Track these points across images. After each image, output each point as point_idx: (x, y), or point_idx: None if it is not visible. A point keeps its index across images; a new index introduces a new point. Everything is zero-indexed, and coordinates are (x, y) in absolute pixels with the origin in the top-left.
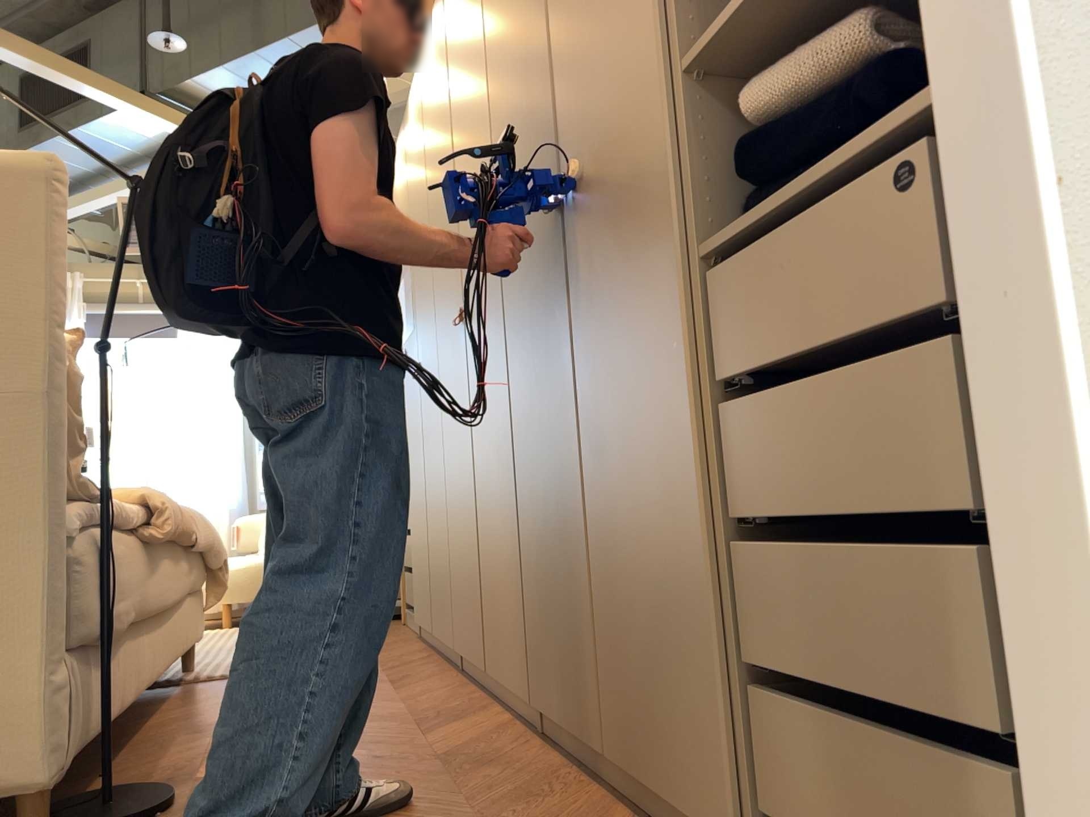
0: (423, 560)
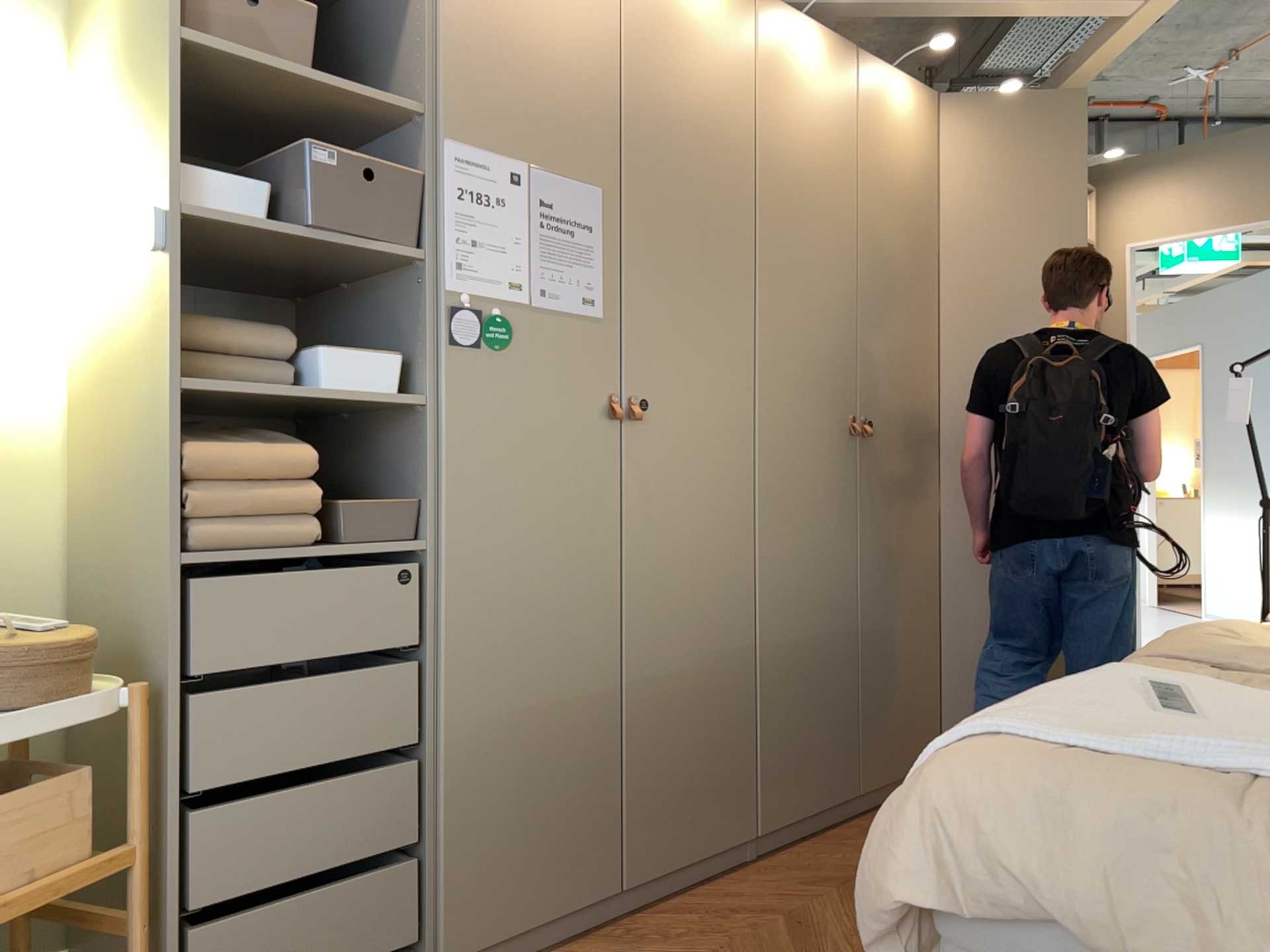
0: (562, 776)
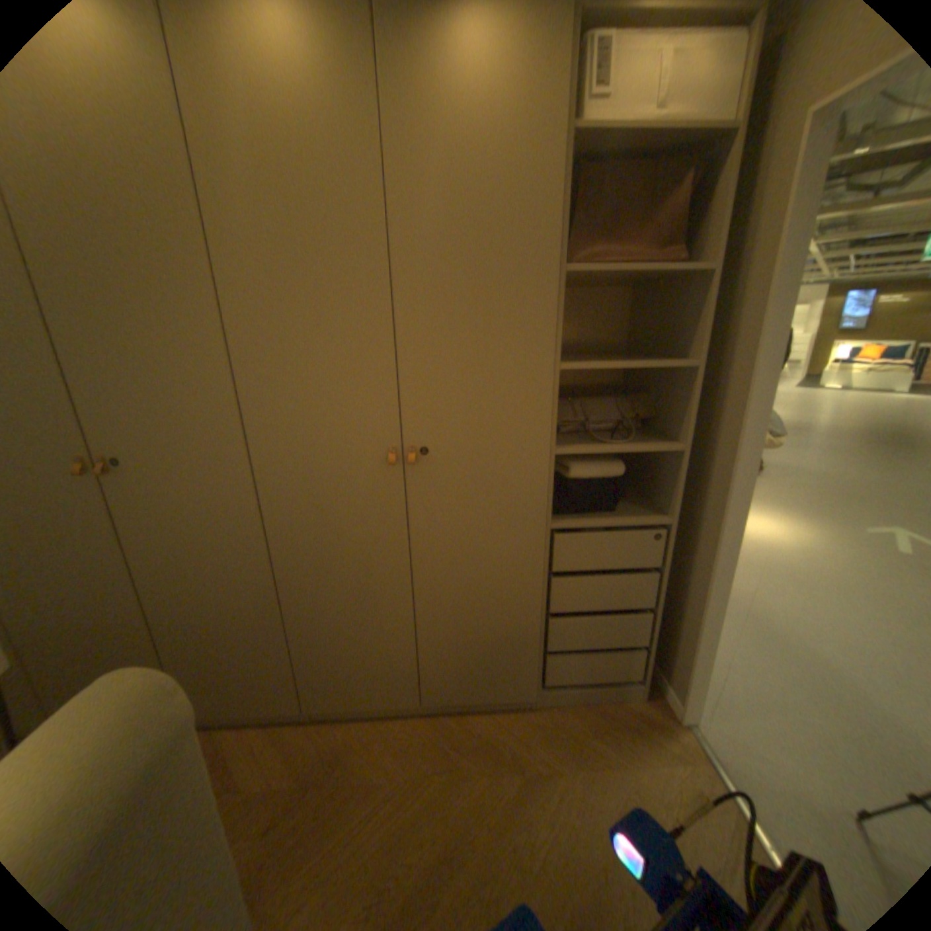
0: None
